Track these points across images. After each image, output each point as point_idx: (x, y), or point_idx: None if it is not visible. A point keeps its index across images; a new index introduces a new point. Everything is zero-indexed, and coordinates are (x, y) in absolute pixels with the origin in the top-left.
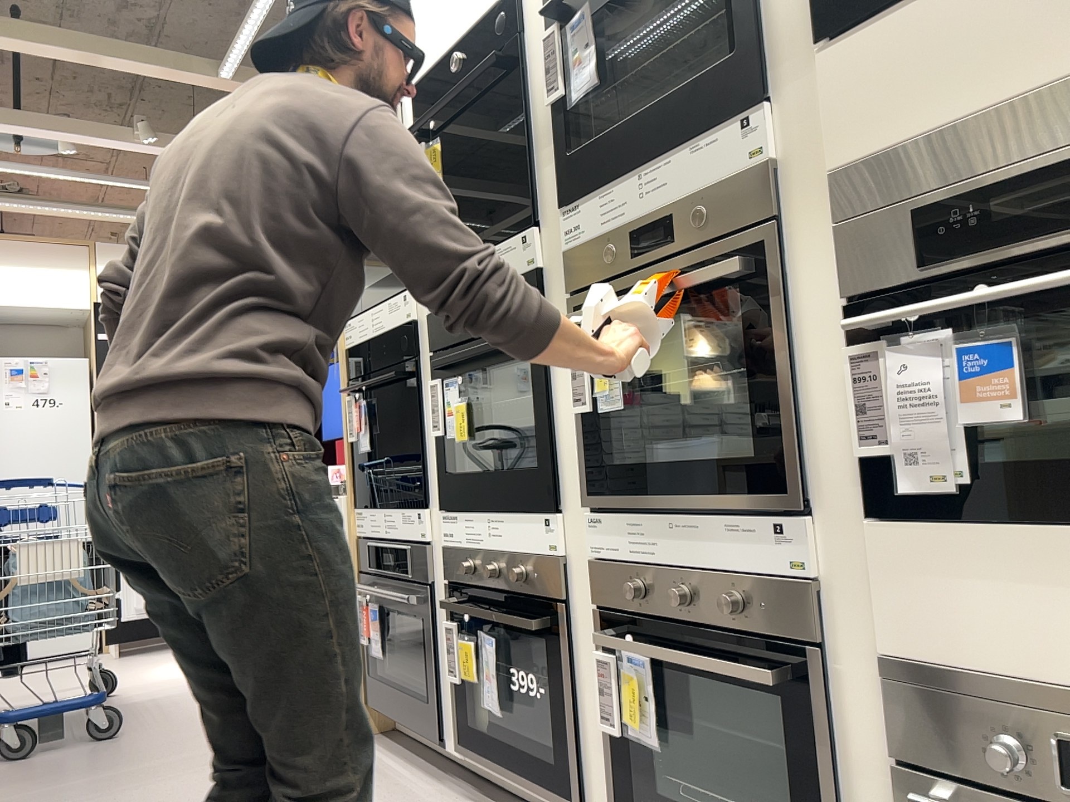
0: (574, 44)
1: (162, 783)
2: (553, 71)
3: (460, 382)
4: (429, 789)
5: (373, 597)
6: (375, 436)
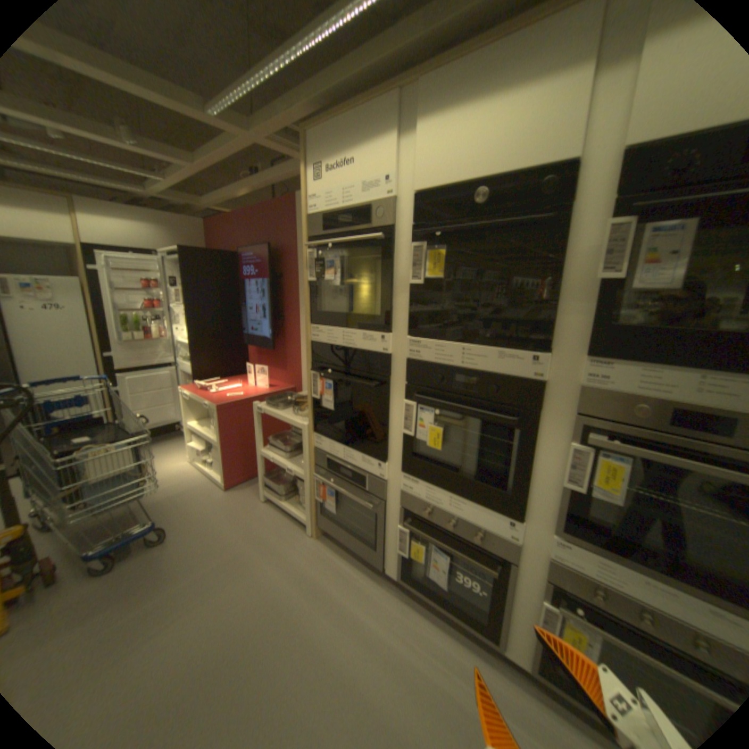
0: (651, 238)
1: (217, 597)
2: (621, 253)
3: (437, 412)
4: (378, 593)
5: (329, 483)
6: (336, 401)
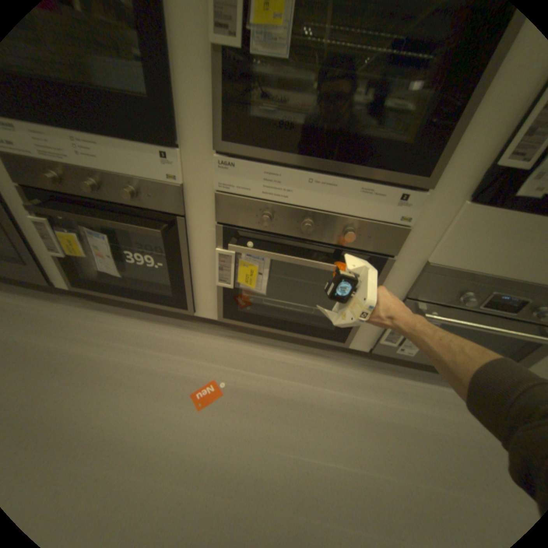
0: None
1: None
2: None
3: None
4: (51, 309)
5: None
6: None
